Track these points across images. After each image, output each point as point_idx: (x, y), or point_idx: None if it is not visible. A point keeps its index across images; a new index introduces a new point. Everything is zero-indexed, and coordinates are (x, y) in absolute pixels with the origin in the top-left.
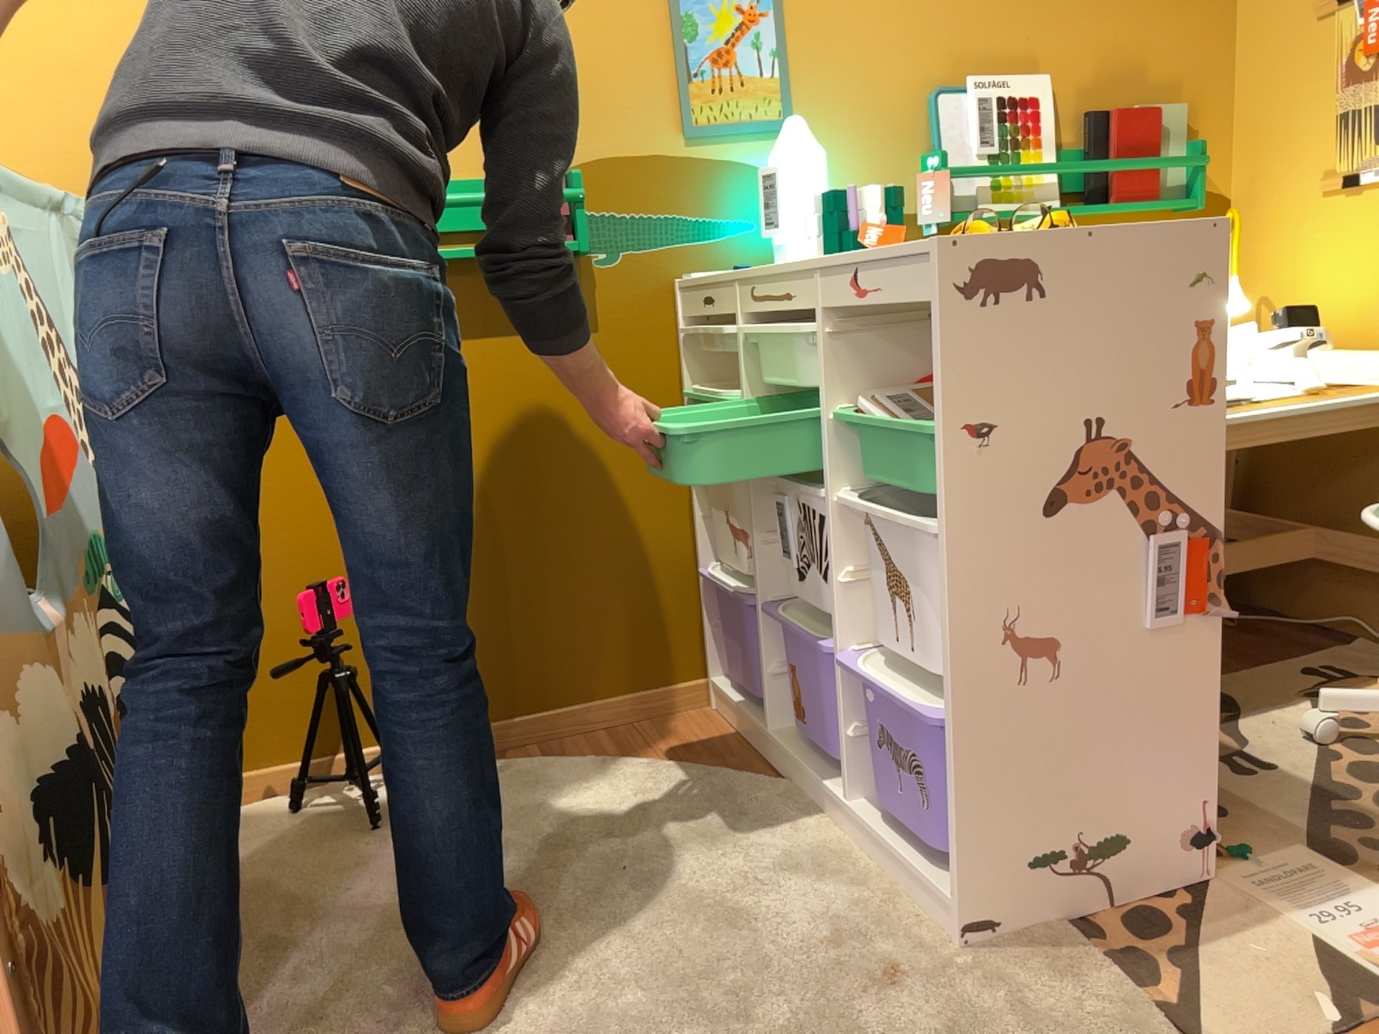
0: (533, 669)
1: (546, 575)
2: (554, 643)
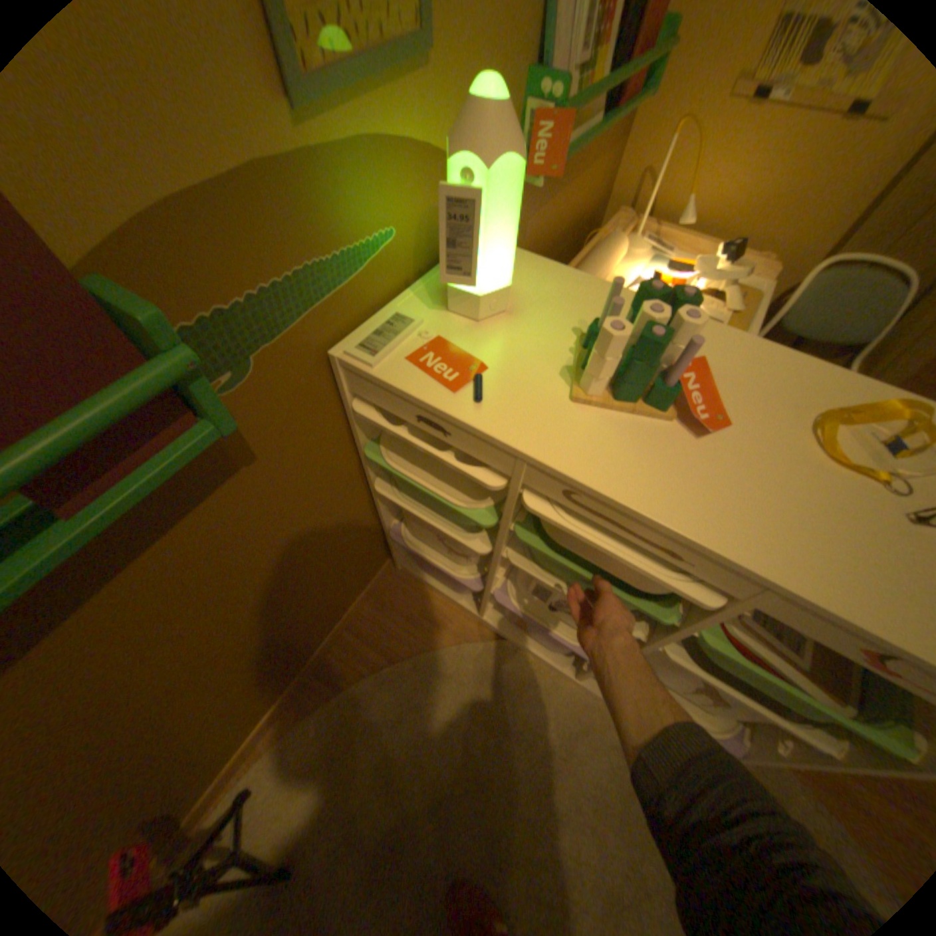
0: (295, 658)
1: (285, 625)
2: (304, 638)
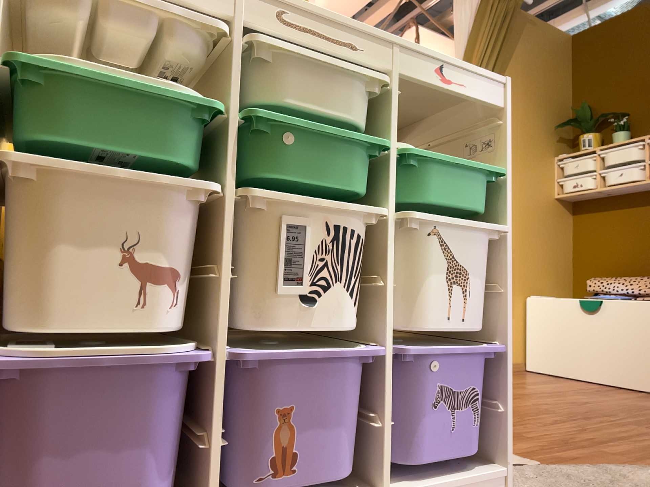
0: None
1: None
2: None
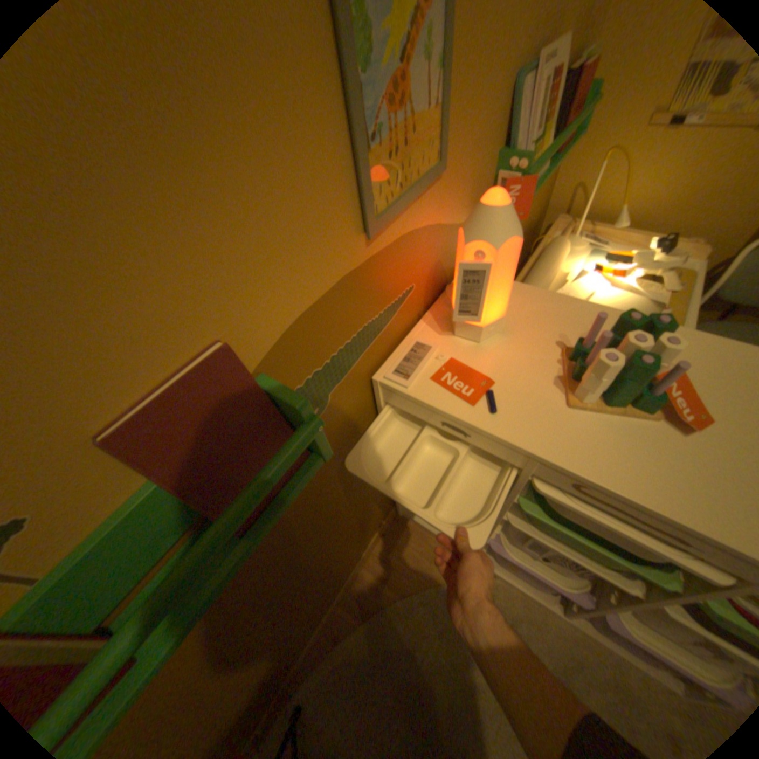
0: (330, 595)
1: (327, 571)
2: (336, 578)
